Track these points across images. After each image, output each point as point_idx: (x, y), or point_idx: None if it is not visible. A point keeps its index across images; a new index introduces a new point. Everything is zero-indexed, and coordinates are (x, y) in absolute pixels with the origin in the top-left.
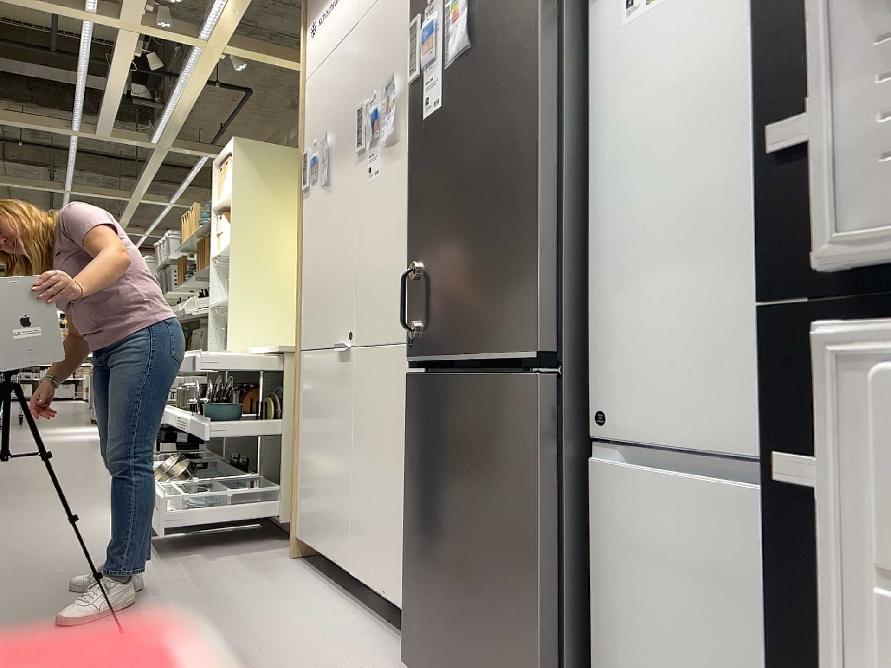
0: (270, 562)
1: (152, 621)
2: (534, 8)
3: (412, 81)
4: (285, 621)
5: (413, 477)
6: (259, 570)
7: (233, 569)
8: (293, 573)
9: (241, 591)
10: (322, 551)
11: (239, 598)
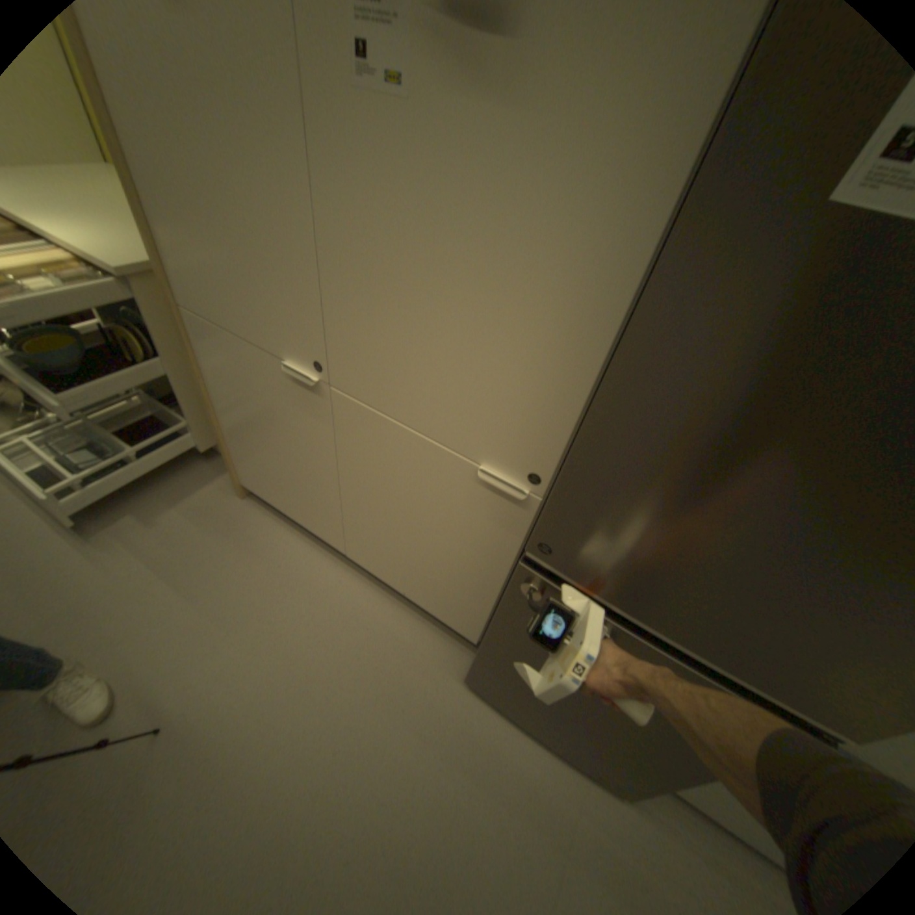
0: (223, 510)
1: (172, 682)
2: None
3: None
4: (311, 625)
5: (514, 631)
6: (221, 531)
7: (190, 537)
8: (262, 528)
9: (231, 582)
10: (294, 517)
11: (237, 596)
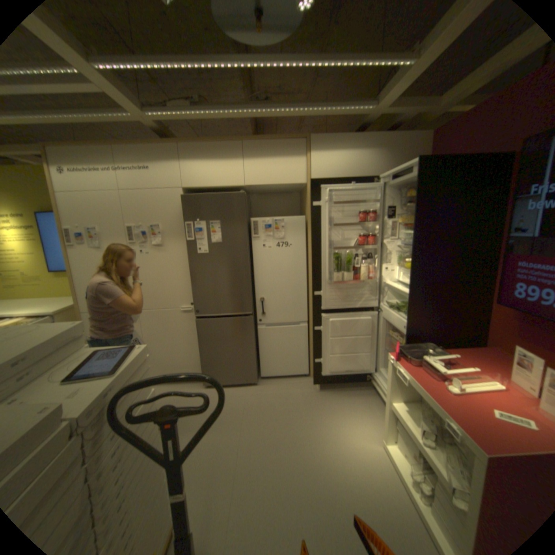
0: None
1: None
2: (245, 242)
3: (189, 240)
4: None
5: (204, 343)
6: None
7: None
8: None
9: None
10: None
11: None
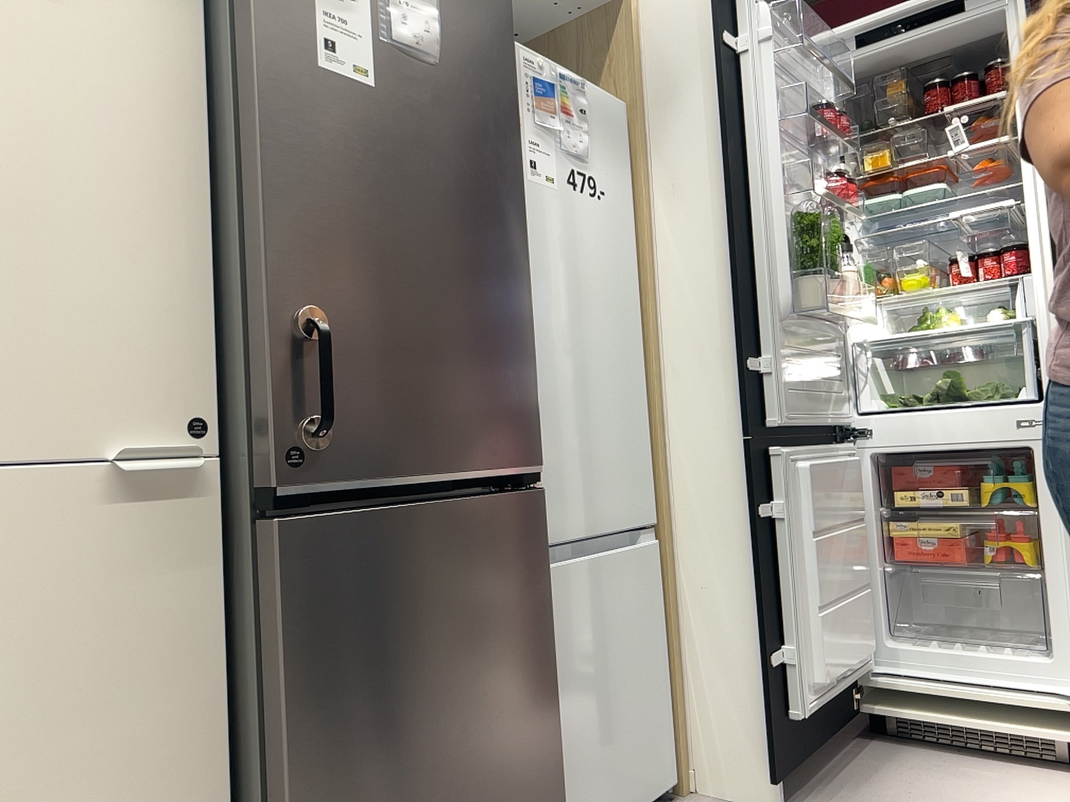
0: None
1: None
2: (513, 107)
3: None
4: None
5: (318, 708)
6: None
7: None
8: None
9: None
10: None
11: None
